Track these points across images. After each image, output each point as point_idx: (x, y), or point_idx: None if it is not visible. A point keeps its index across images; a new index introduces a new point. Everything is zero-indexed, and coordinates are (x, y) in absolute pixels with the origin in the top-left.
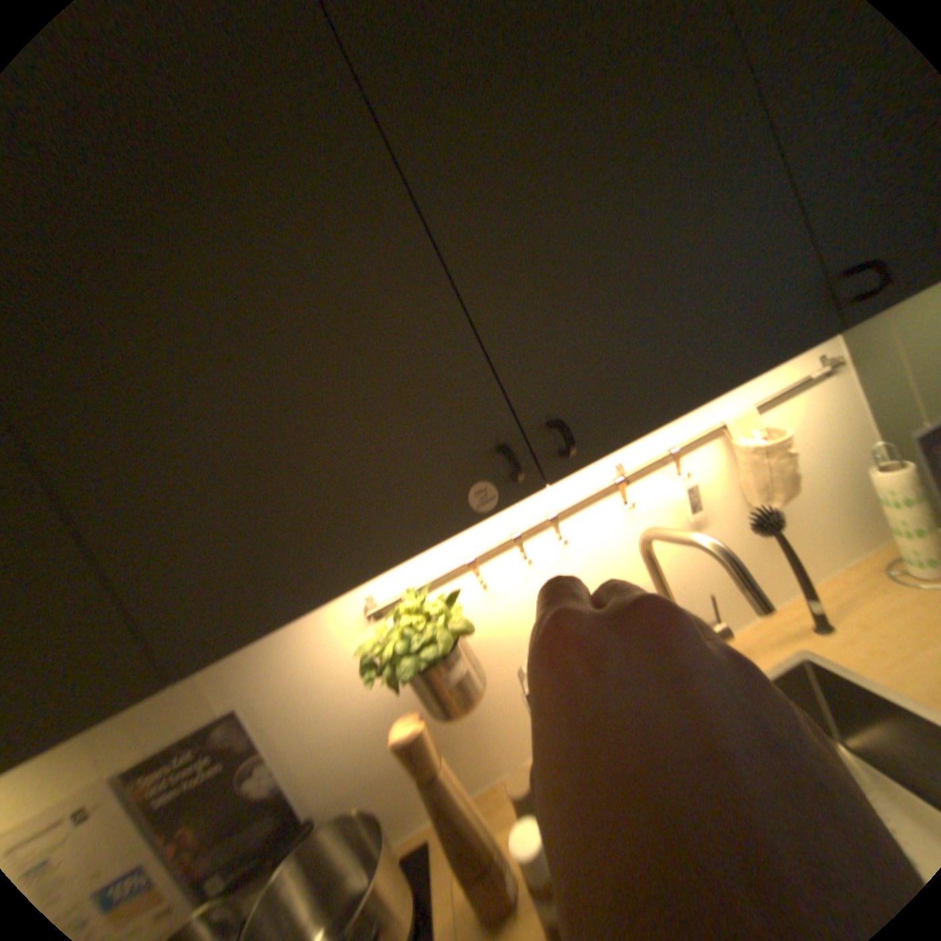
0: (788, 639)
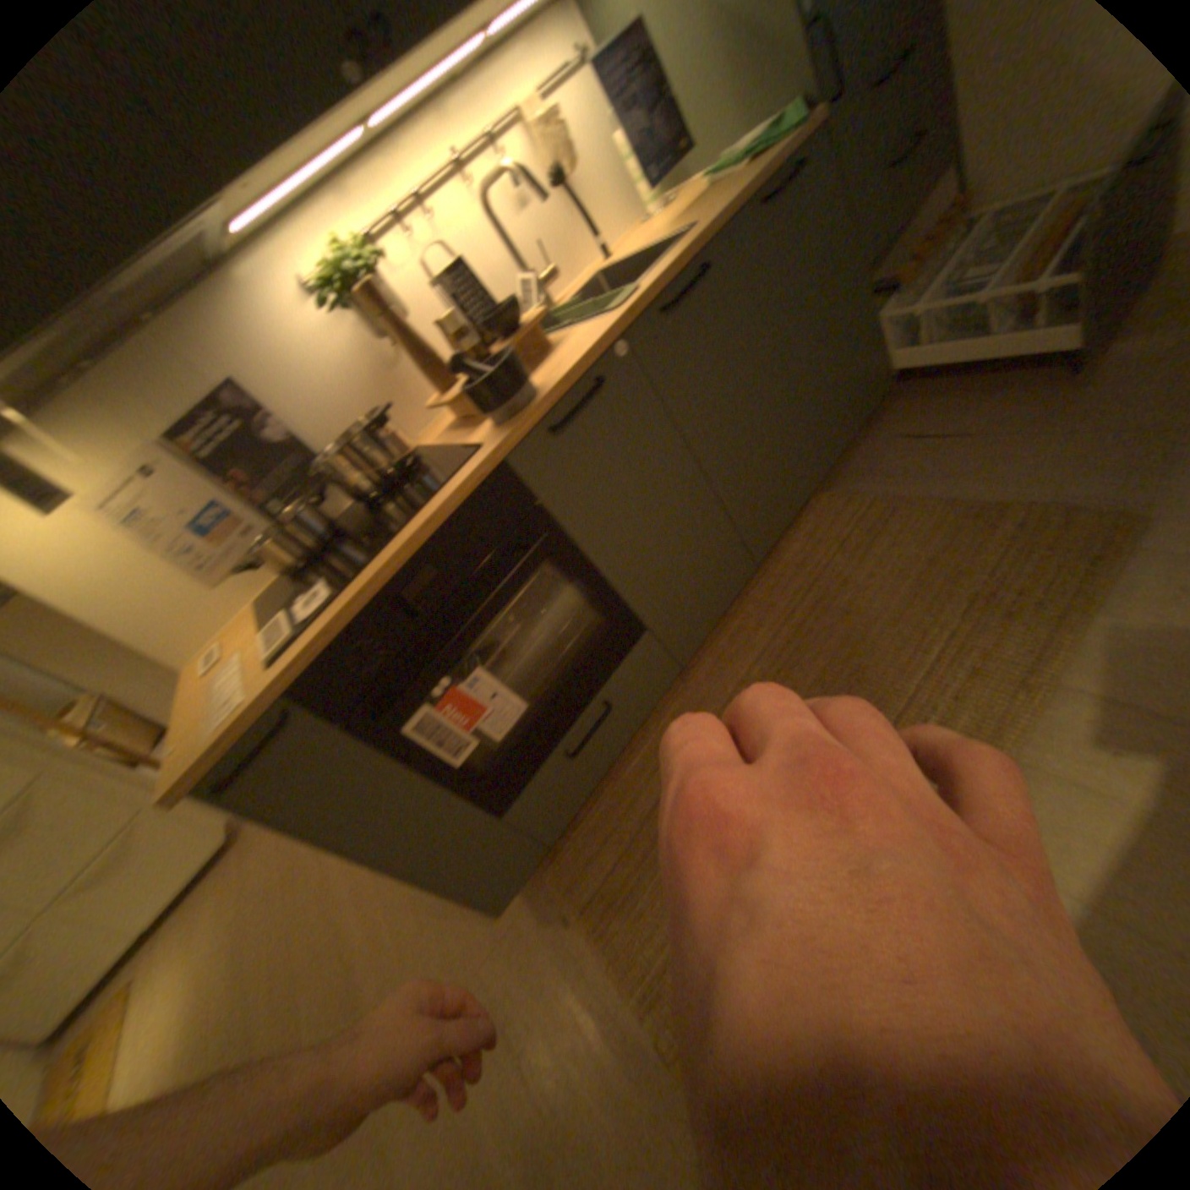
0: (591, 272)
